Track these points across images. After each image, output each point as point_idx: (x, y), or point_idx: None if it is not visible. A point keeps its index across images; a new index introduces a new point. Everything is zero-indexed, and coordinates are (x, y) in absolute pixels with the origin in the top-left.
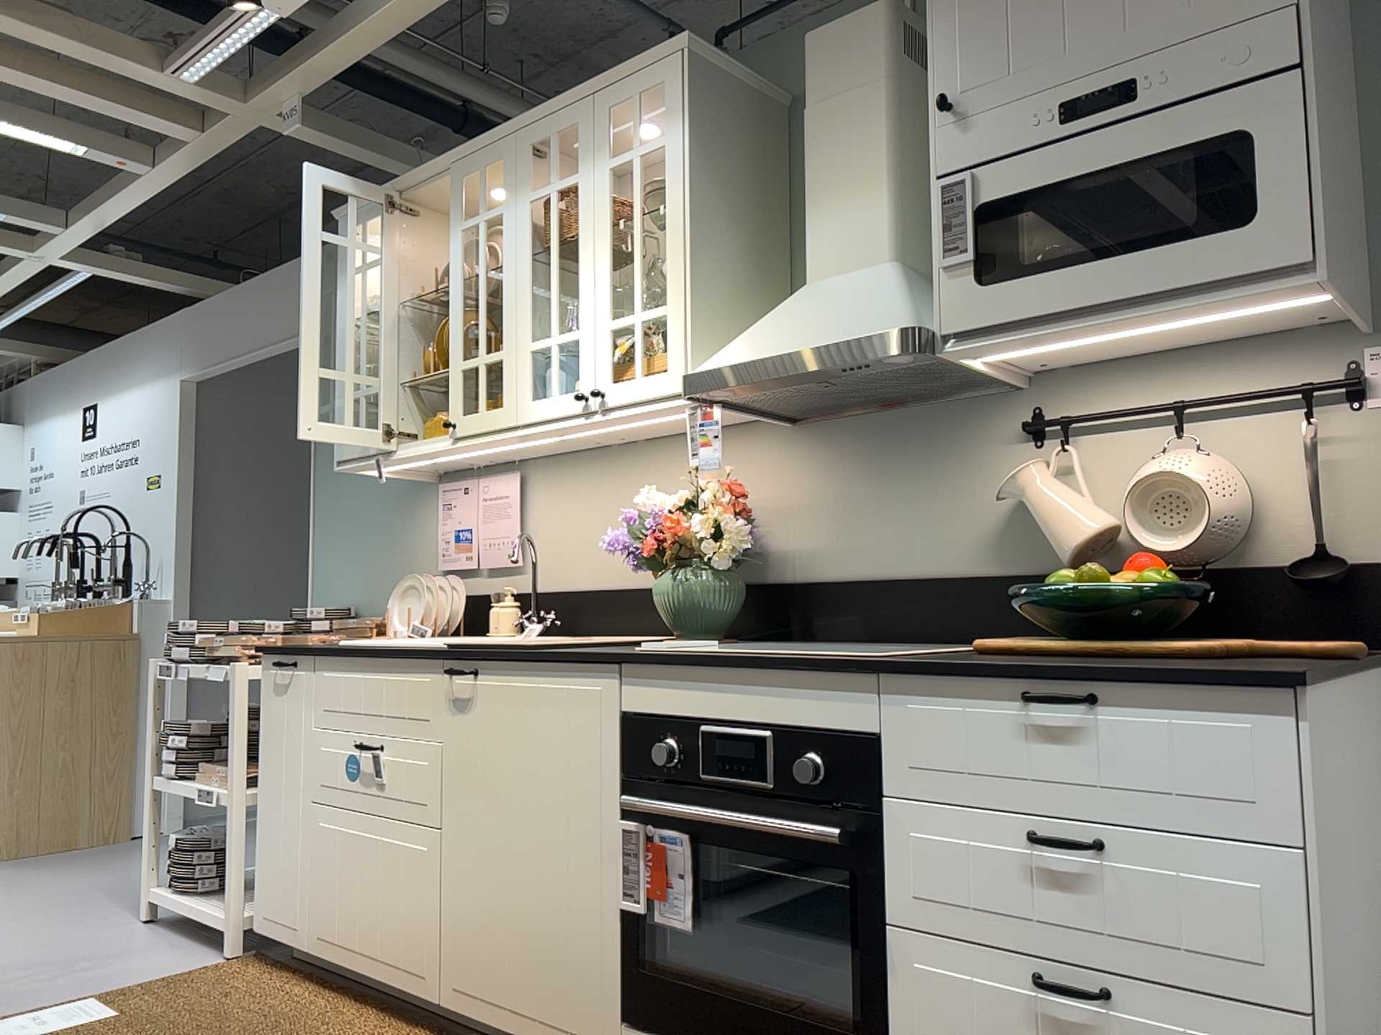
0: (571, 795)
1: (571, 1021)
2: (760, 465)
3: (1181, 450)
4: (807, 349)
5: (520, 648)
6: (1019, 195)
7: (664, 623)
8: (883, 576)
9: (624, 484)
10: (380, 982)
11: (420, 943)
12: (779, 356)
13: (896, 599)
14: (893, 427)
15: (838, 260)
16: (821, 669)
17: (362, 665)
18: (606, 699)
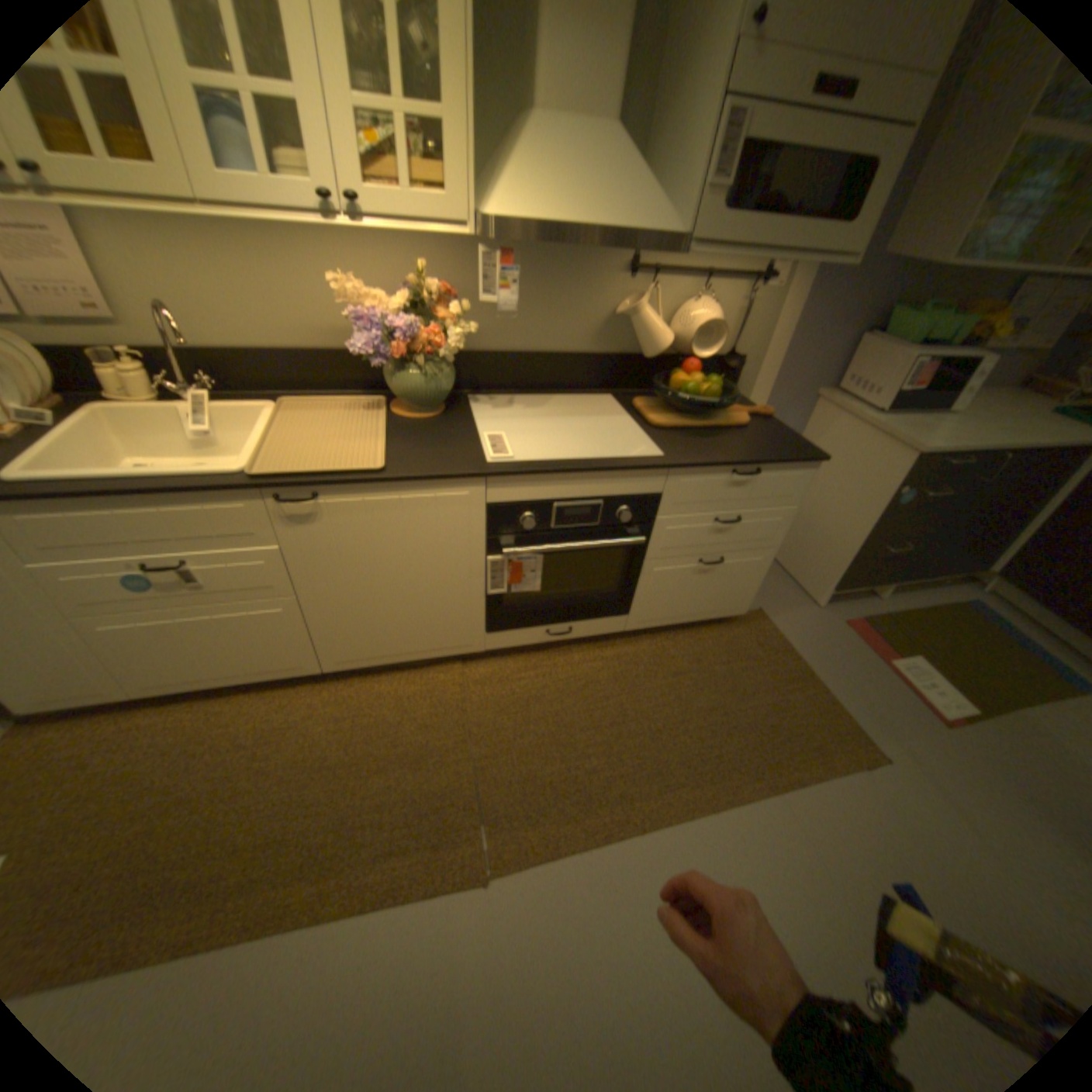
0: (443, 553)
1: (448, 643)
2: (429, 255)
3: (705, 298)
4: (614, 230)
5: (347, 463)
6: (770, 143)
7: (397, 399)
8: (529, 351)
9: (261, 244)
10: (248, 683)
11: (293, 654)
12: (589, 228)
13: (537, 366)
14: (545, 245)
15: (576, 98)
16: (643, 470)
17: (107, 503)
18: (475, 498)
